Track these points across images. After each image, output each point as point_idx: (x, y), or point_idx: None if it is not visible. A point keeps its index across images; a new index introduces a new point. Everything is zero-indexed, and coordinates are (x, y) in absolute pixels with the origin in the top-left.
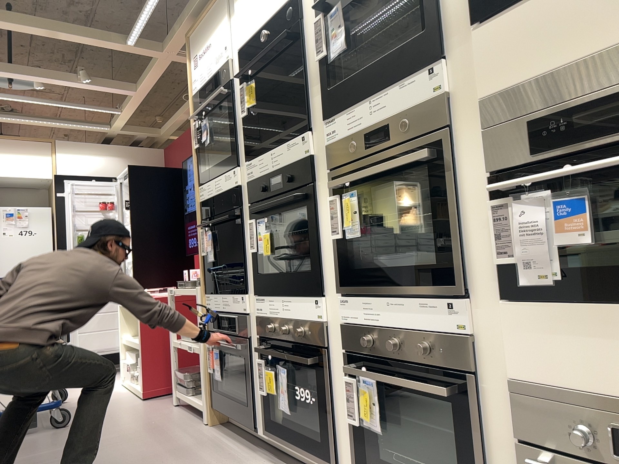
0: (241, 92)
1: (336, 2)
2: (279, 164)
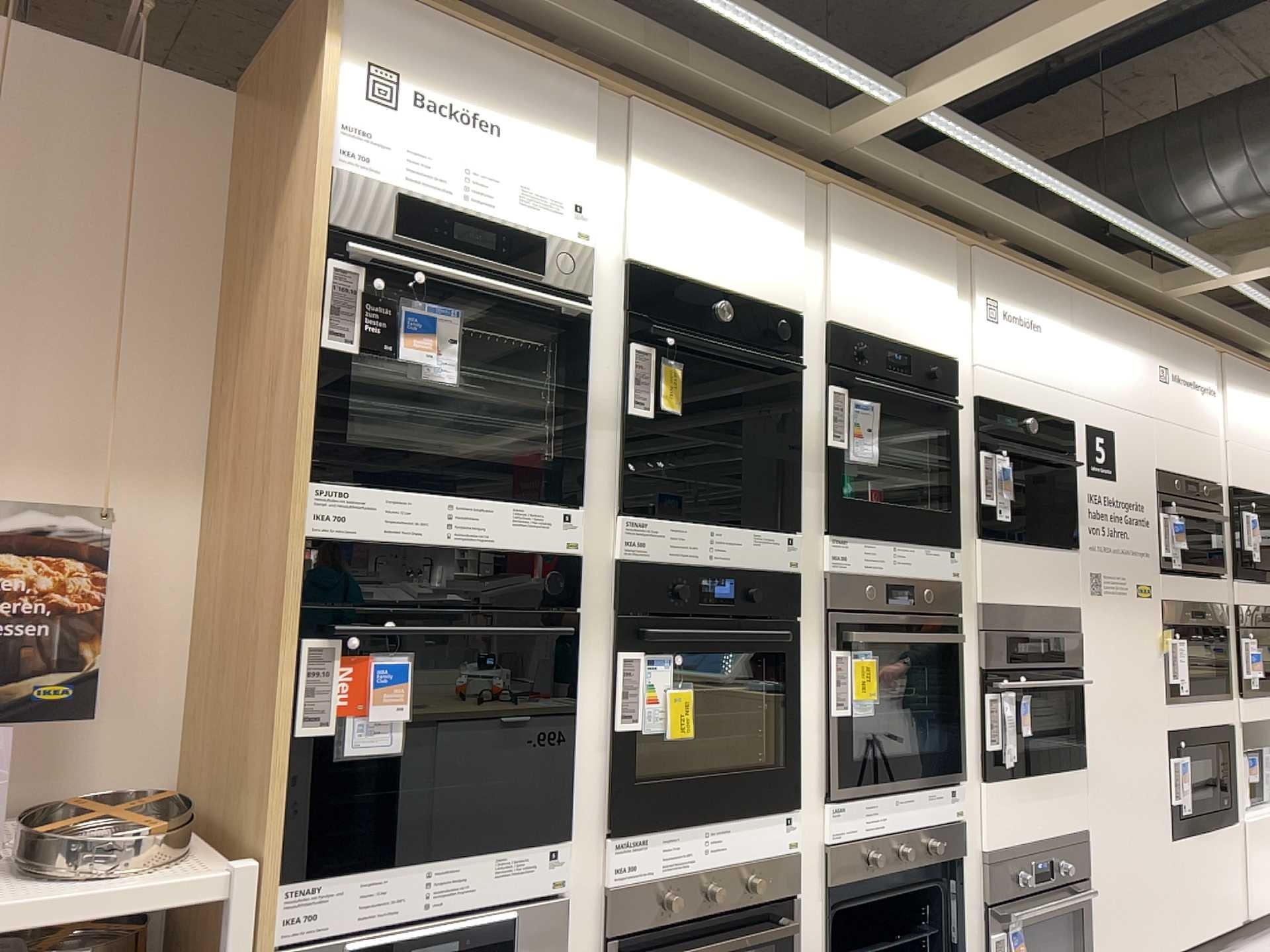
0: (644, 366)
1: (854, 397)
2: (726, 557)
